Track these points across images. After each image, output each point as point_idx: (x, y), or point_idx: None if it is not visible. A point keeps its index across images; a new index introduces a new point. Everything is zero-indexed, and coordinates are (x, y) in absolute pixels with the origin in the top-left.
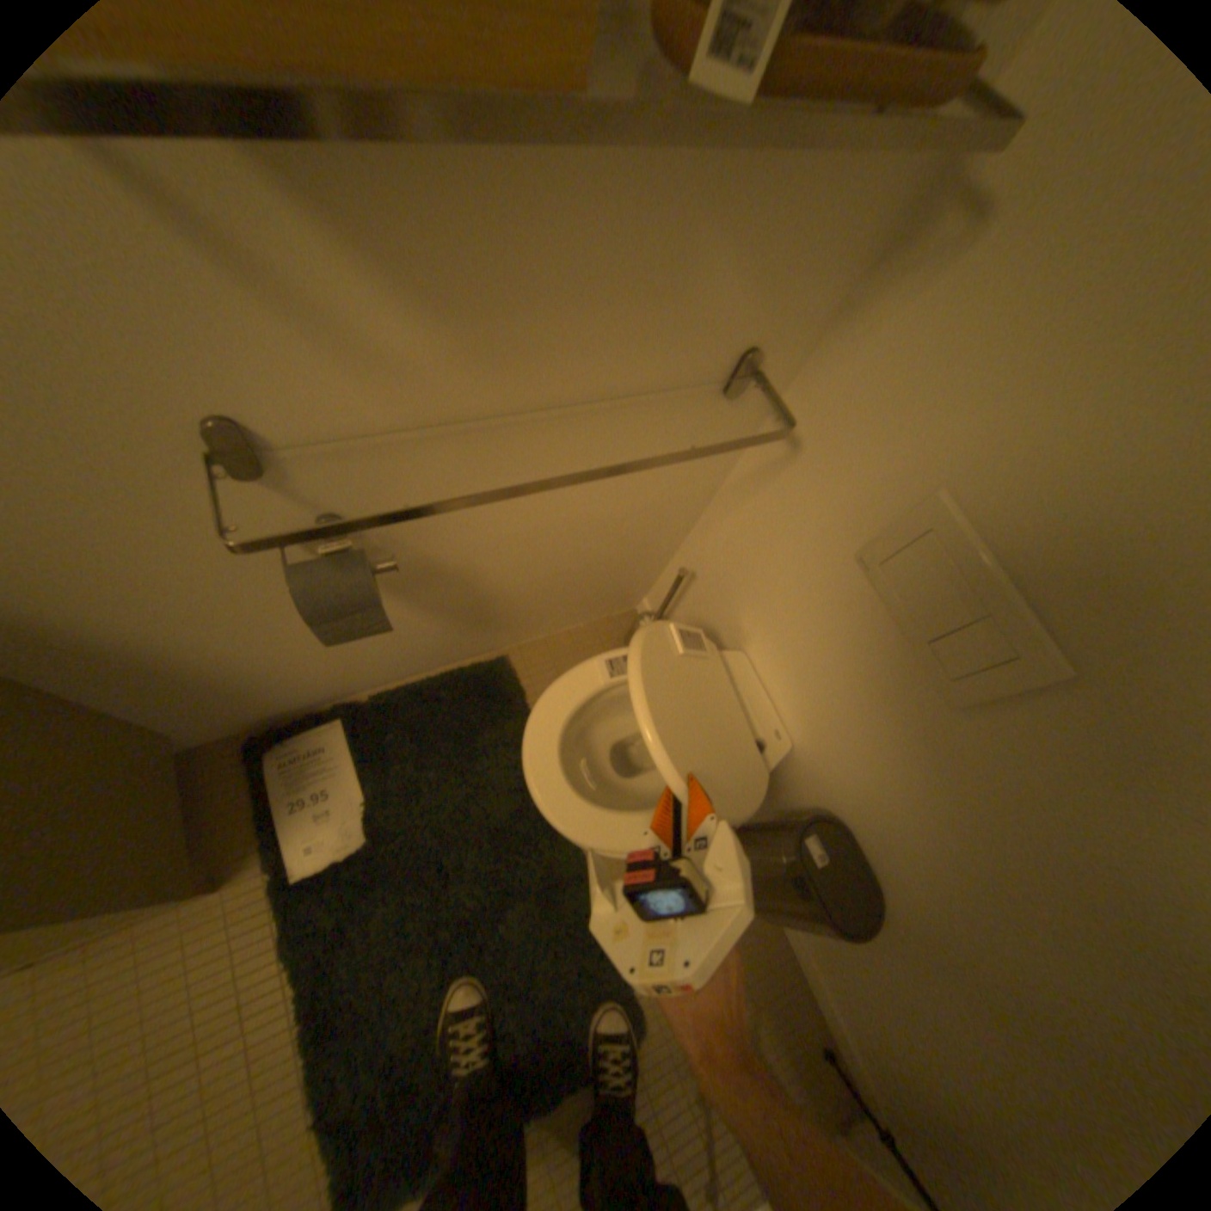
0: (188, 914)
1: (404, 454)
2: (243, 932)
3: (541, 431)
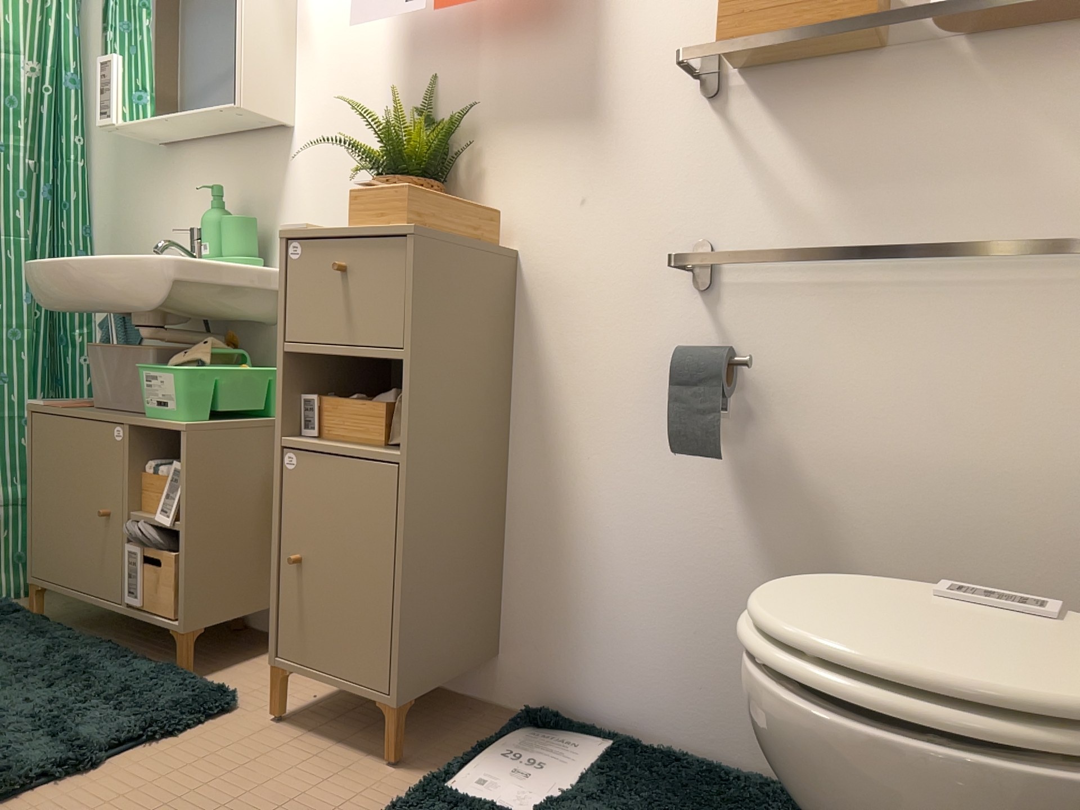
0: (364, 766)
1: (795, 299)
2: (372, 801)
3: (909, 300)
